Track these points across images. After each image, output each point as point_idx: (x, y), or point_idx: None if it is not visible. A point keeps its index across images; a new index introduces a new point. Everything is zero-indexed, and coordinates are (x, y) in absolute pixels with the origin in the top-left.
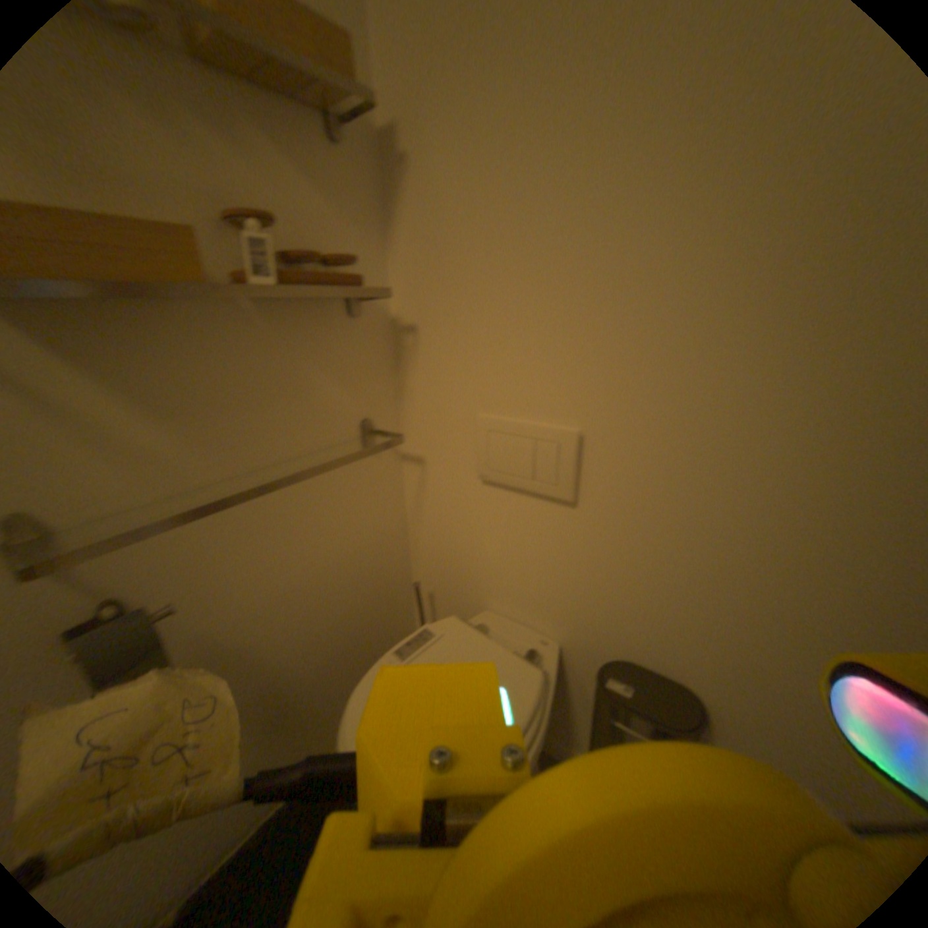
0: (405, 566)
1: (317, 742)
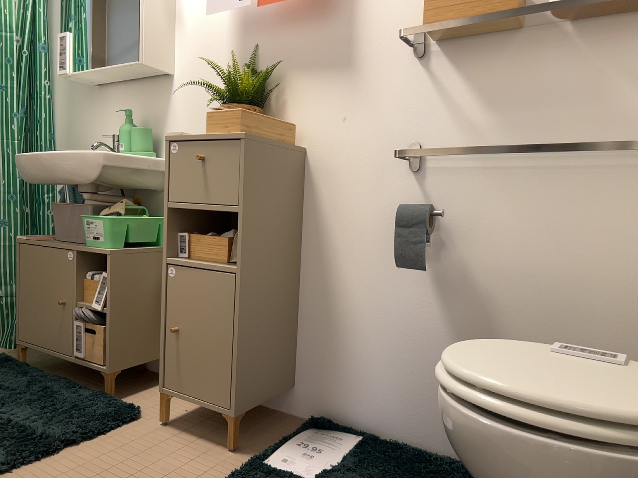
0: None
1: None
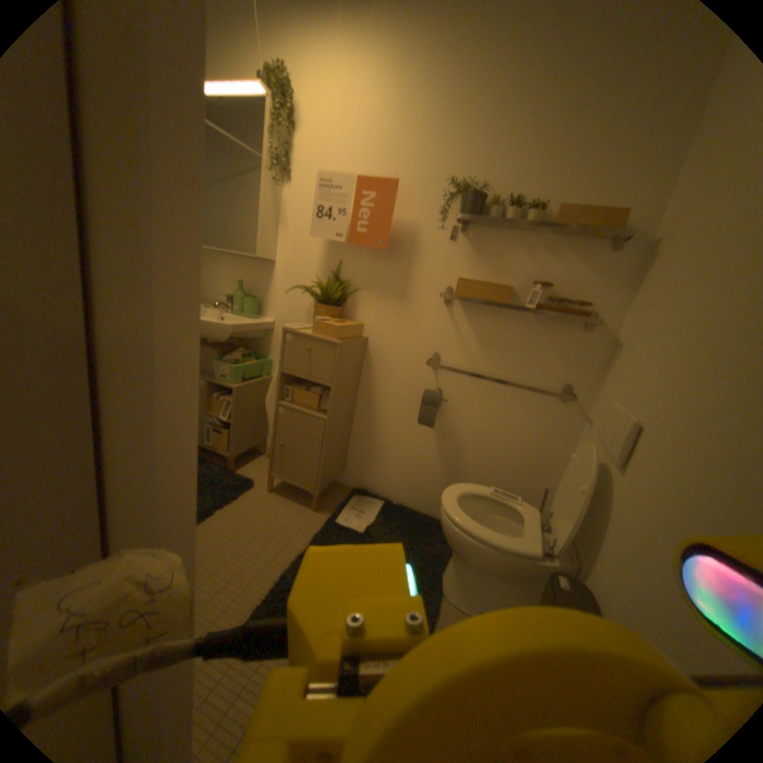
0: (553, 483)
1: None
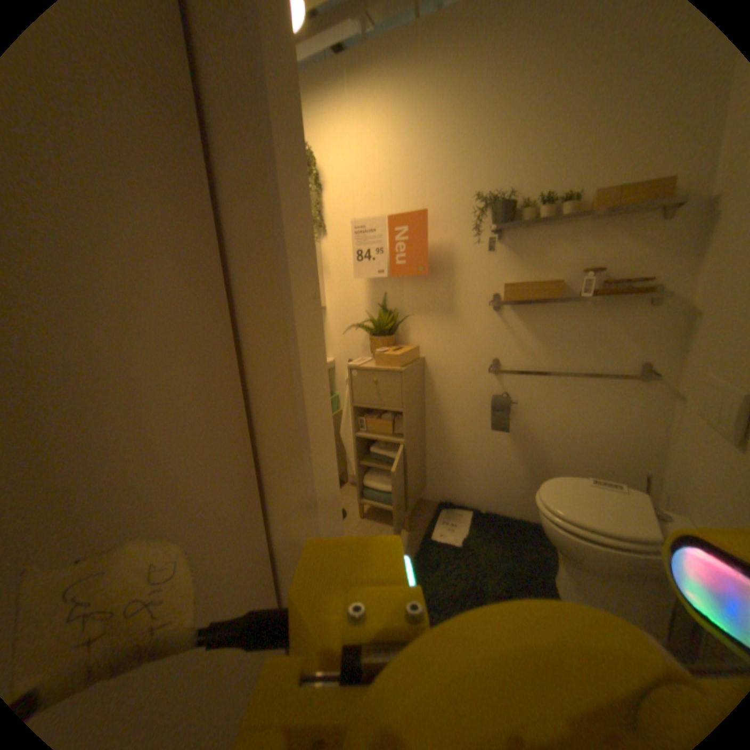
0: (655, 469)
1: None
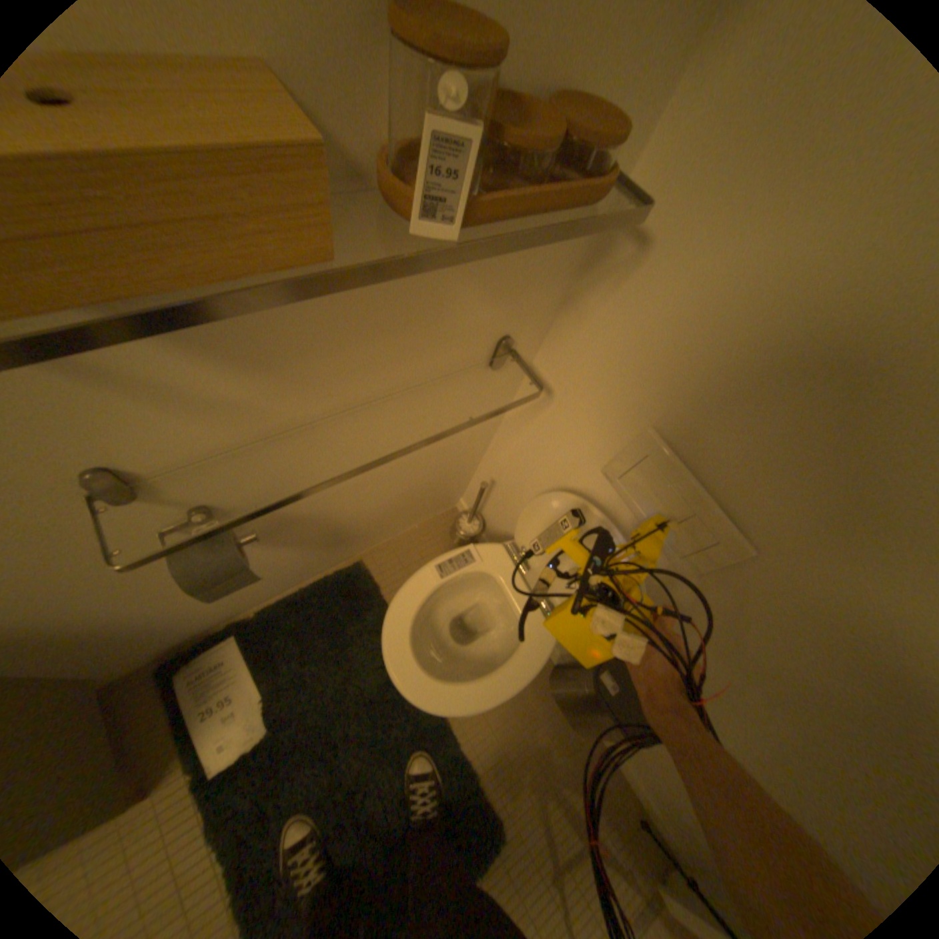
0: (473, 454)
1: (355, 549)
